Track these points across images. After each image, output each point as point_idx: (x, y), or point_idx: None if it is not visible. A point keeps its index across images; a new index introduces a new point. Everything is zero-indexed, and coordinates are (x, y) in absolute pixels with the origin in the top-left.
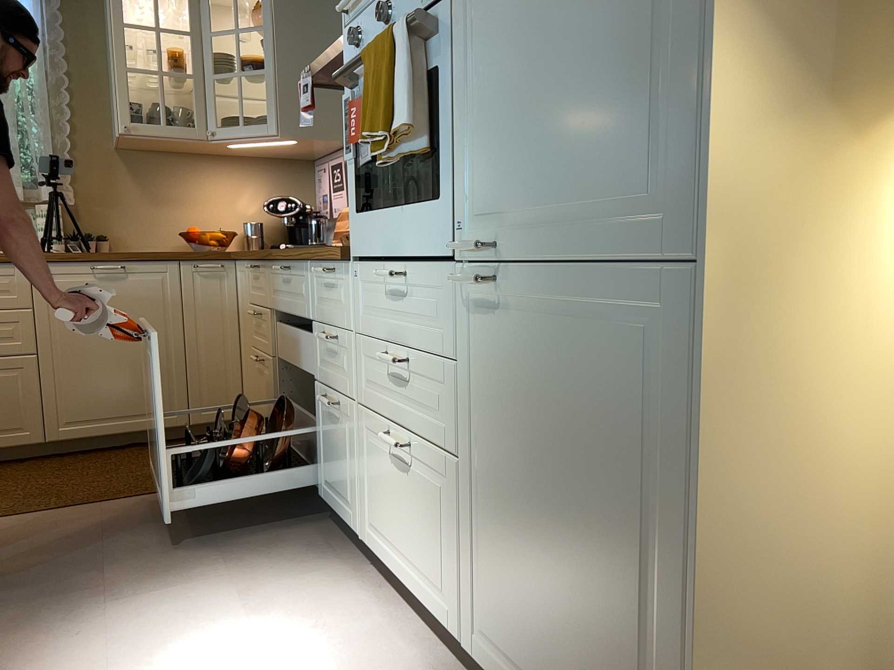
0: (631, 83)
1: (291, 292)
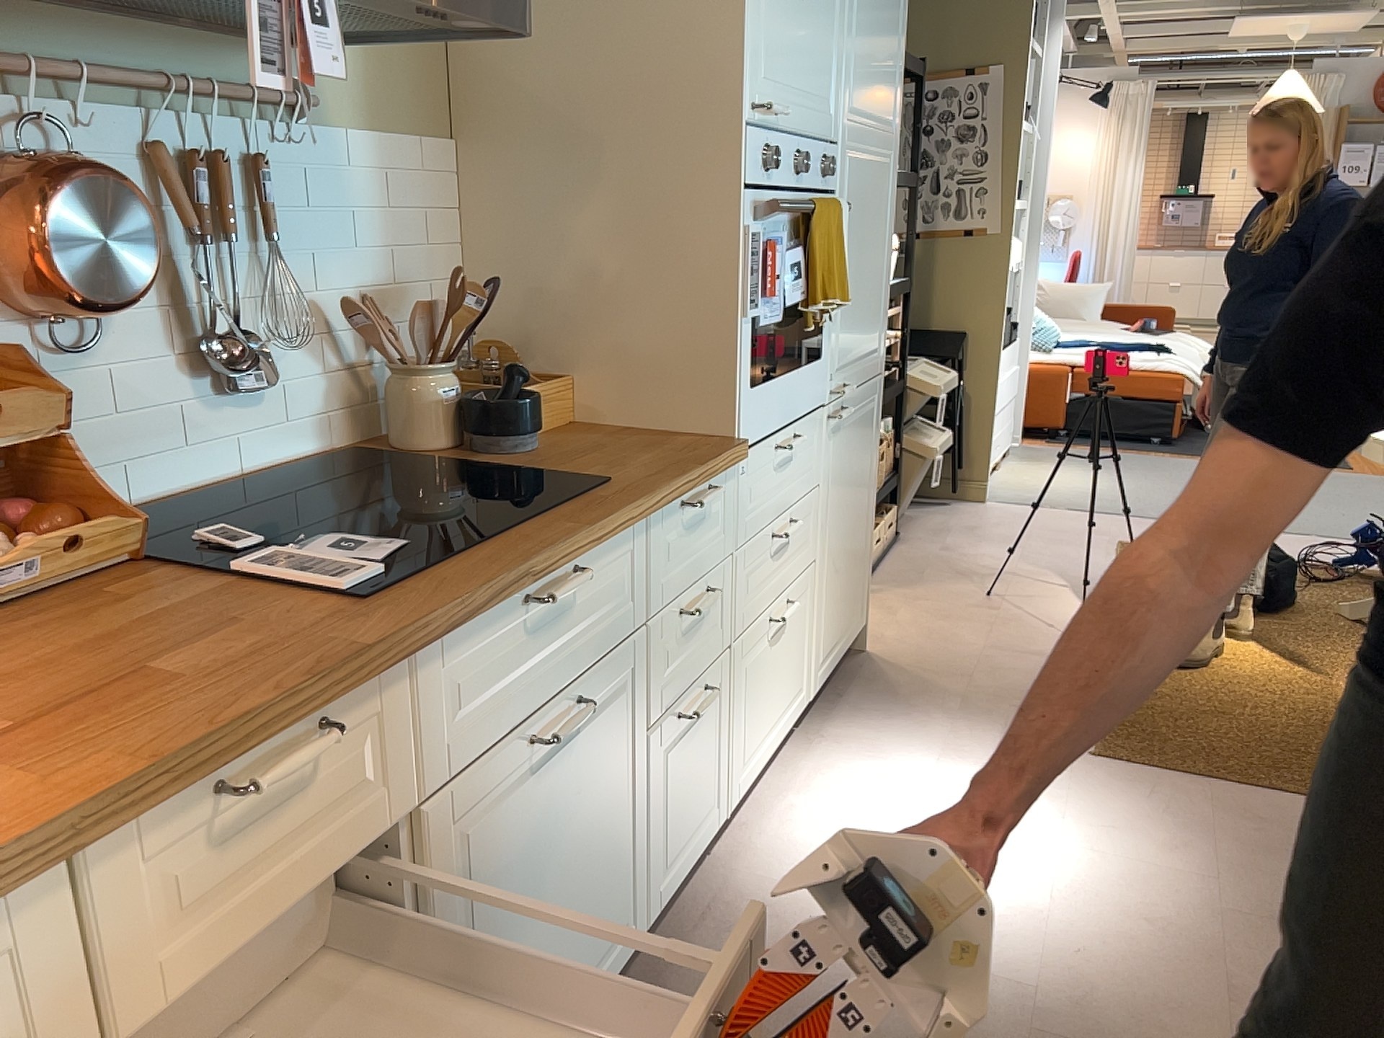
0: (877, 296)
1: (571, 629)
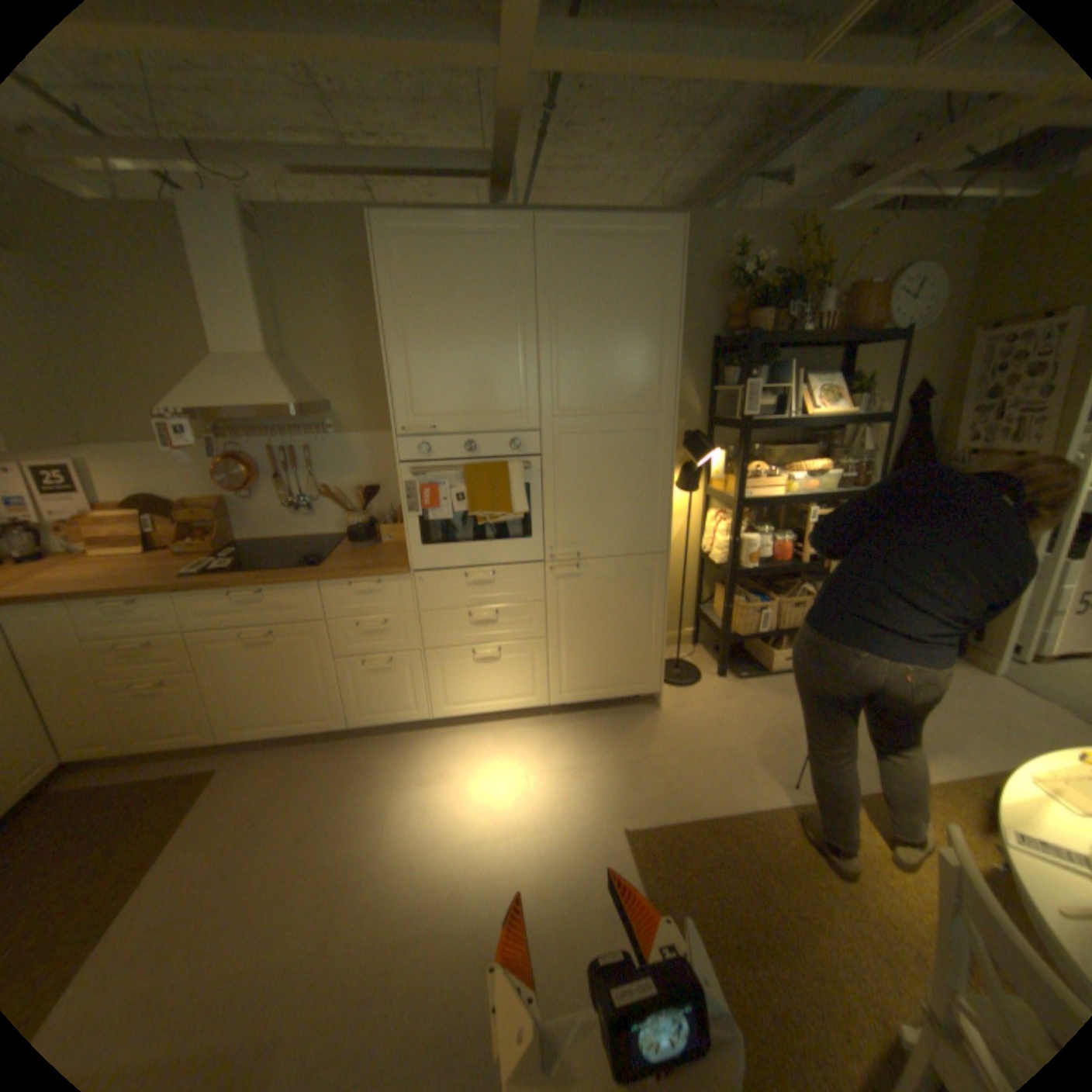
0: (638, 508)
1: (264, 609)
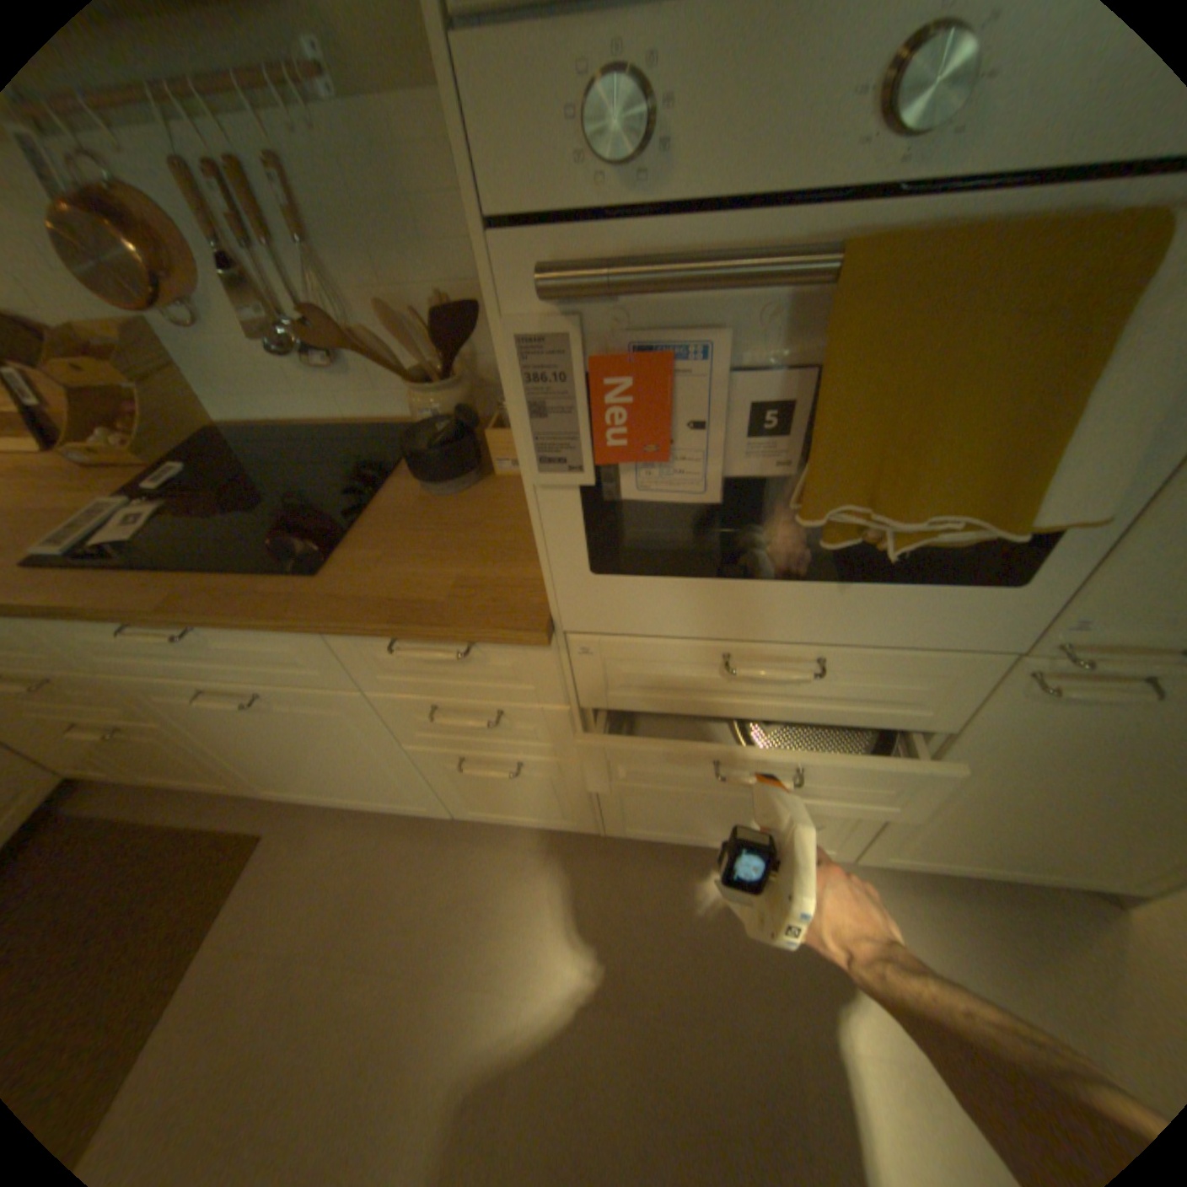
0: None
1: (220, 658)
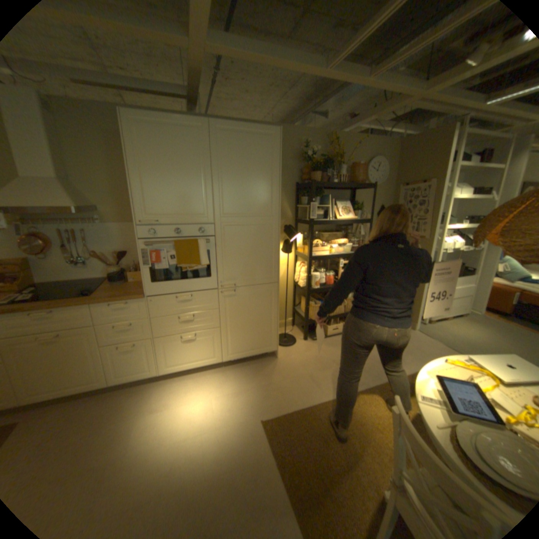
0: (264, 261)
1: (53, 322)
